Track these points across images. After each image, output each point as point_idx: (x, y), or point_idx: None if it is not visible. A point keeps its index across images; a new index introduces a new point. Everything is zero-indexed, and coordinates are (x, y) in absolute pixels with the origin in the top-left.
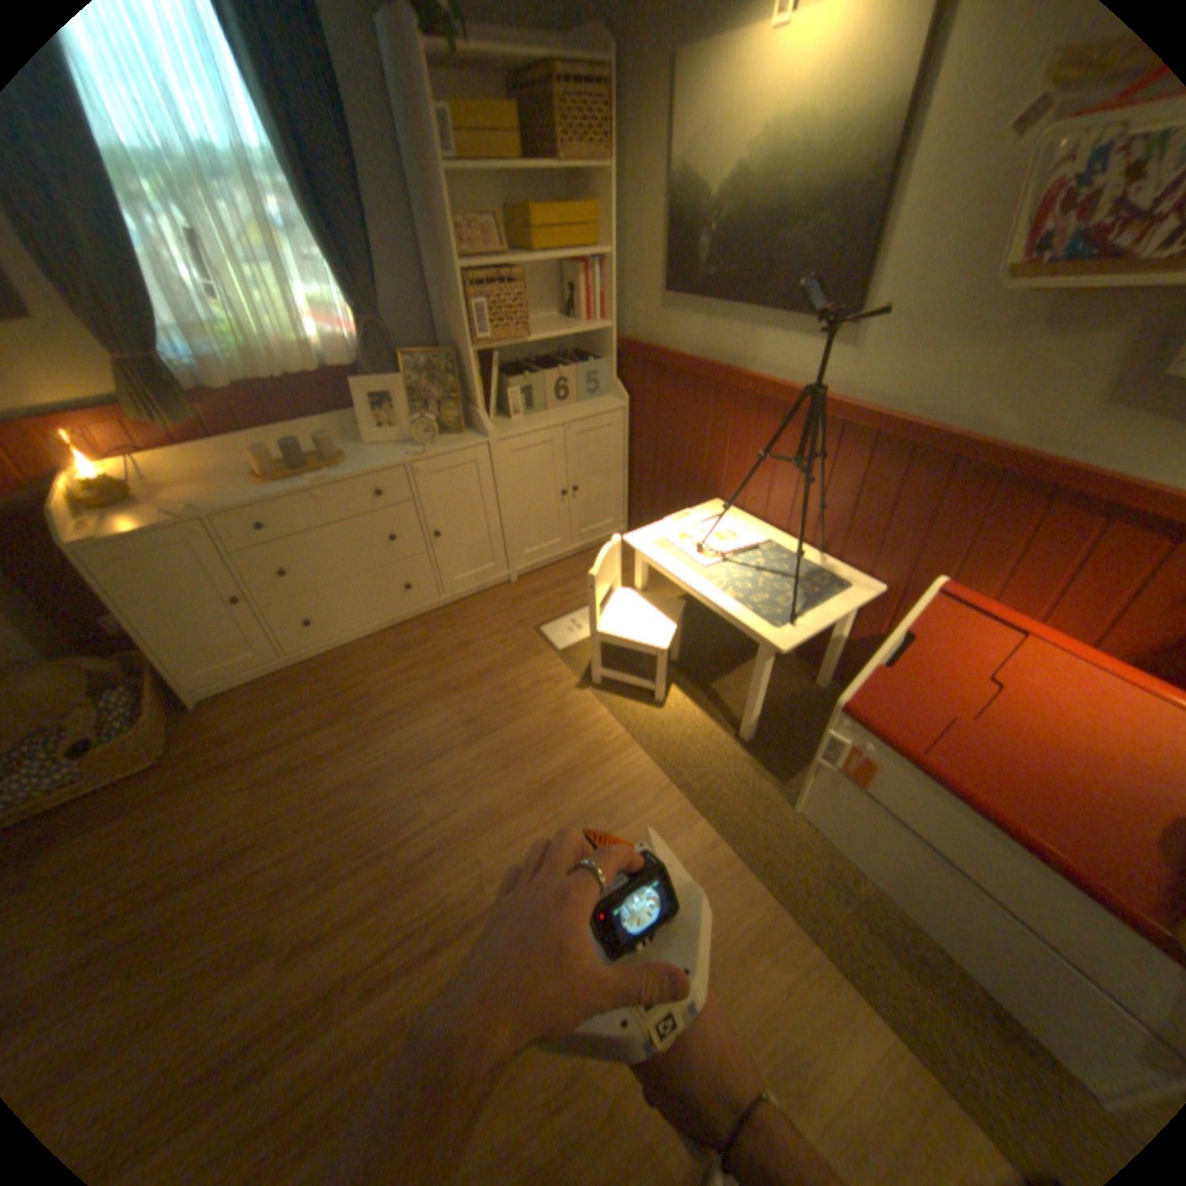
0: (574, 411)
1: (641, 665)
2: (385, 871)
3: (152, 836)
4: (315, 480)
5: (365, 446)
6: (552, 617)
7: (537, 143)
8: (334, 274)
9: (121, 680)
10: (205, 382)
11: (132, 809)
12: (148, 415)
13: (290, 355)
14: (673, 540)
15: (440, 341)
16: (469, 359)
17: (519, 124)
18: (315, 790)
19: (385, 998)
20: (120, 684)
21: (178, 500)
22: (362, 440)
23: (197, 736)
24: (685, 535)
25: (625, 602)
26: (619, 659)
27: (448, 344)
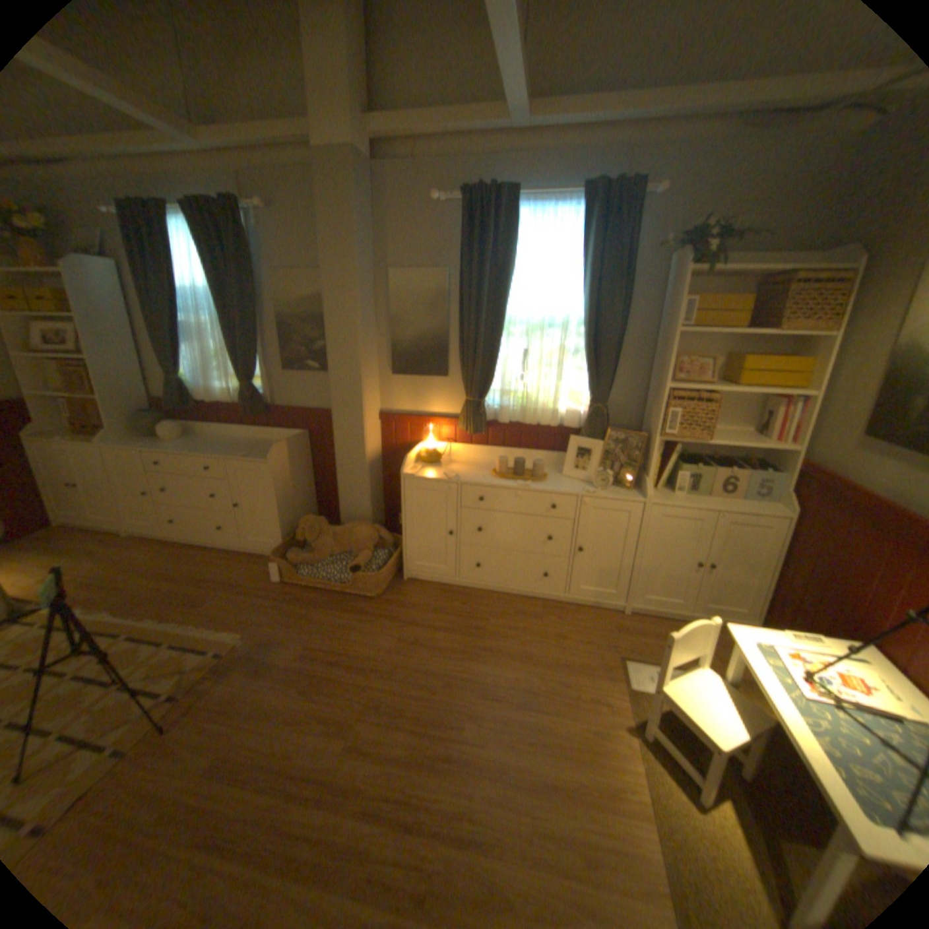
0: (736, 505)
1: (706, 758)
2: (421, 749)
3: (351, 633)
4: (521, 485)
5: (562, 477)
6: (643, 660)
7: (769, 317)
8: (590, 378)
9: (389, 548)
10: (498, 419)
11: (354, 613)
12: (466, 428)
13: (546, 415)
14: (784, 655)
15: (643, 428)
16: (654, 443)
17: (759, 305)
18: (423, 666)
19: (369, 831)
20: (387, 549)
21: (455, 471)
22: (563, 473)
23: (397, 596)
24: (802, 658)
25: (709, 684)
26: (686, 737)
27: (647, 431)
